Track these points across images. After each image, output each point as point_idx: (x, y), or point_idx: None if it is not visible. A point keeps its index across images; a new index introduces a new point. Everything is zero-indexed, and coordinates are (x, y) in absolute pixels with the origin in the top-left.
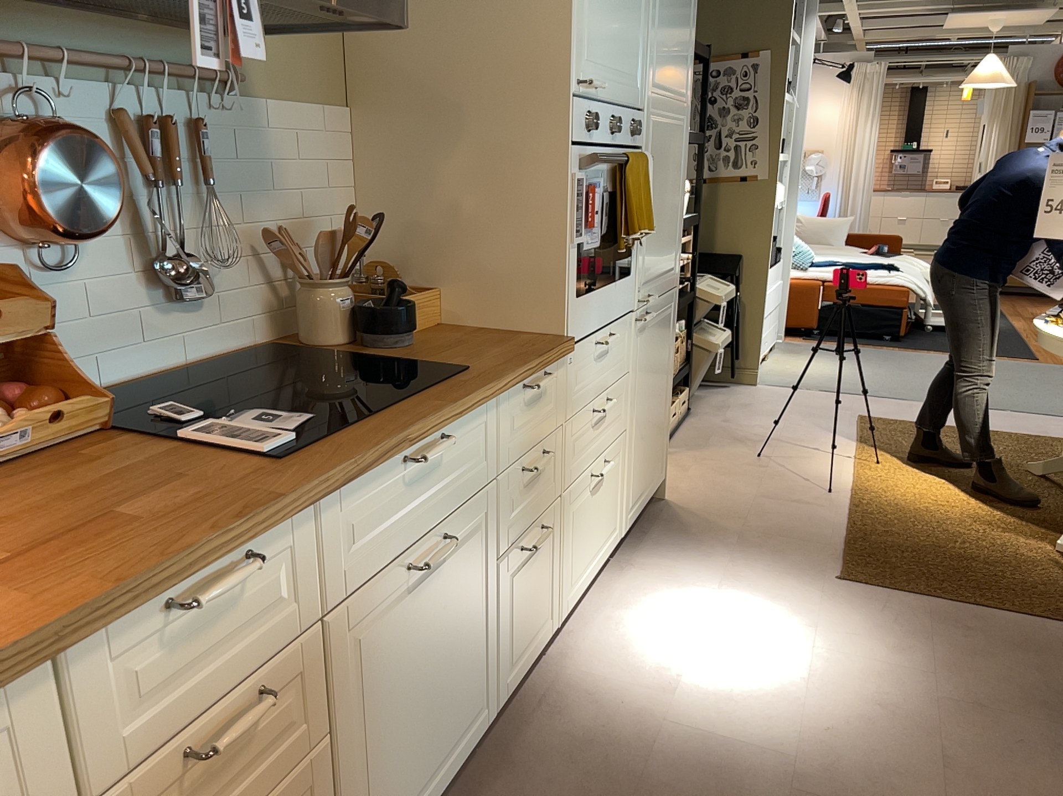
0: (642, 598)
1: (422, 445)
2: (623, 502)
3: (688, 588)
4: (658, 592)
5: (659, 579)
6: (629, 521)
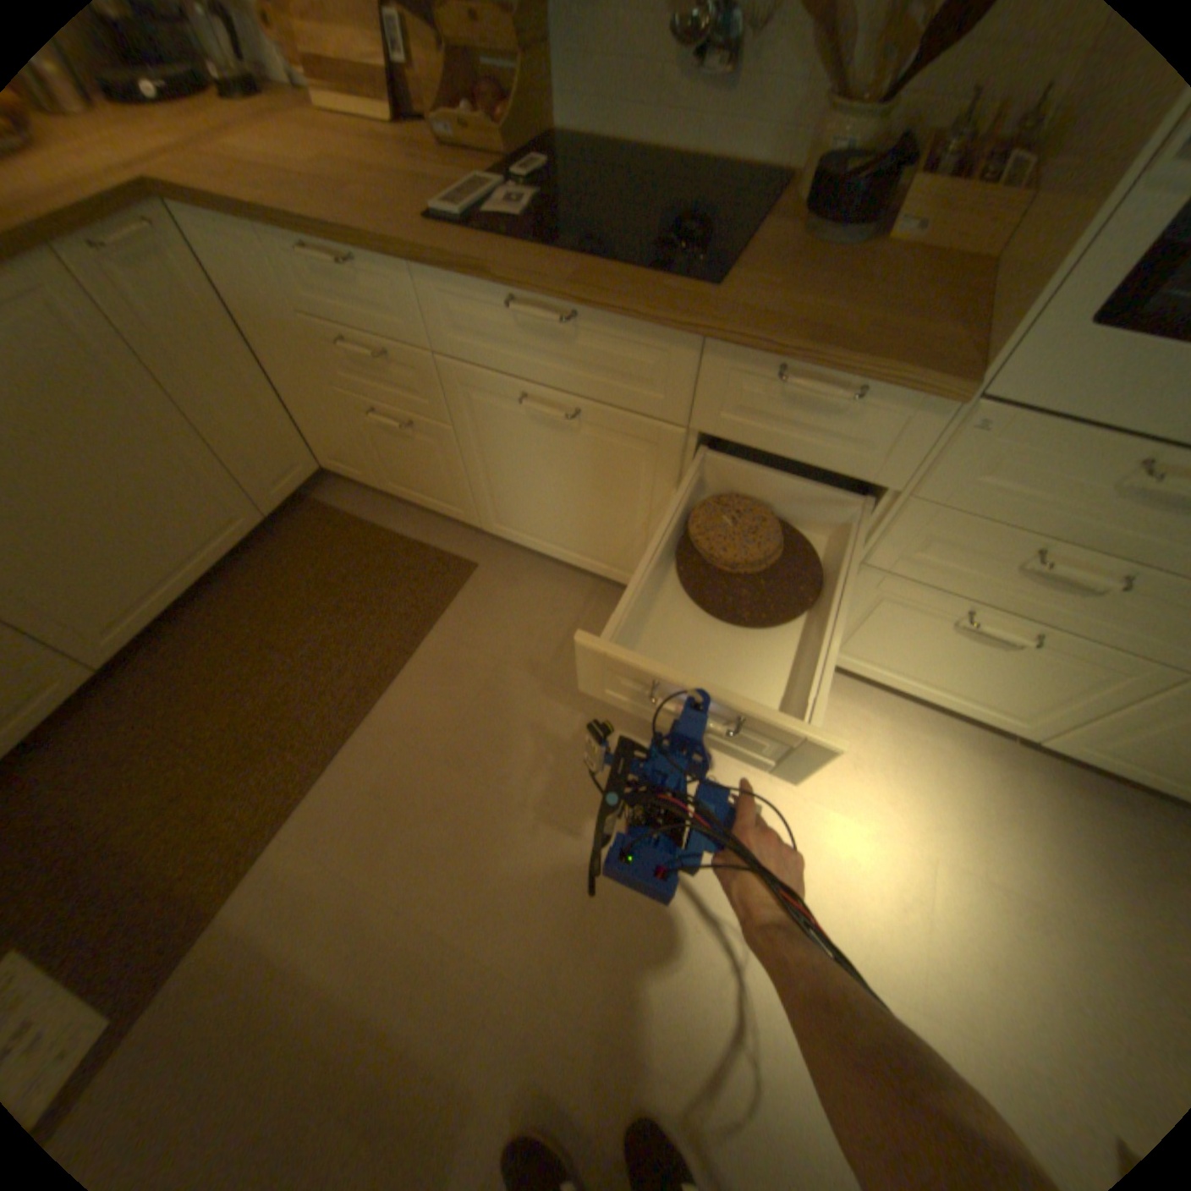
0: (924, 769)
1: (538, 301)
2: (1085, 728)
3: (975, 840)
4: (947, 793)
5: (986, 803)
6: (1081, 753)
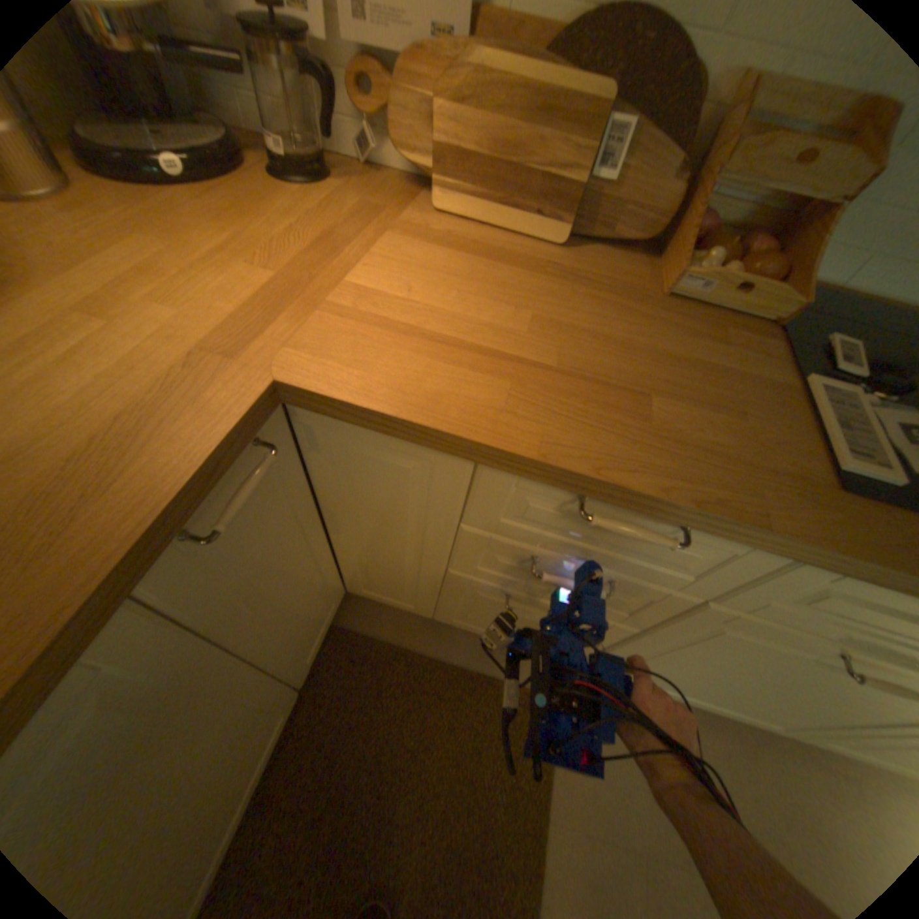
0: None
1: None
2: None
3: None
4: None
5: None
6: None
